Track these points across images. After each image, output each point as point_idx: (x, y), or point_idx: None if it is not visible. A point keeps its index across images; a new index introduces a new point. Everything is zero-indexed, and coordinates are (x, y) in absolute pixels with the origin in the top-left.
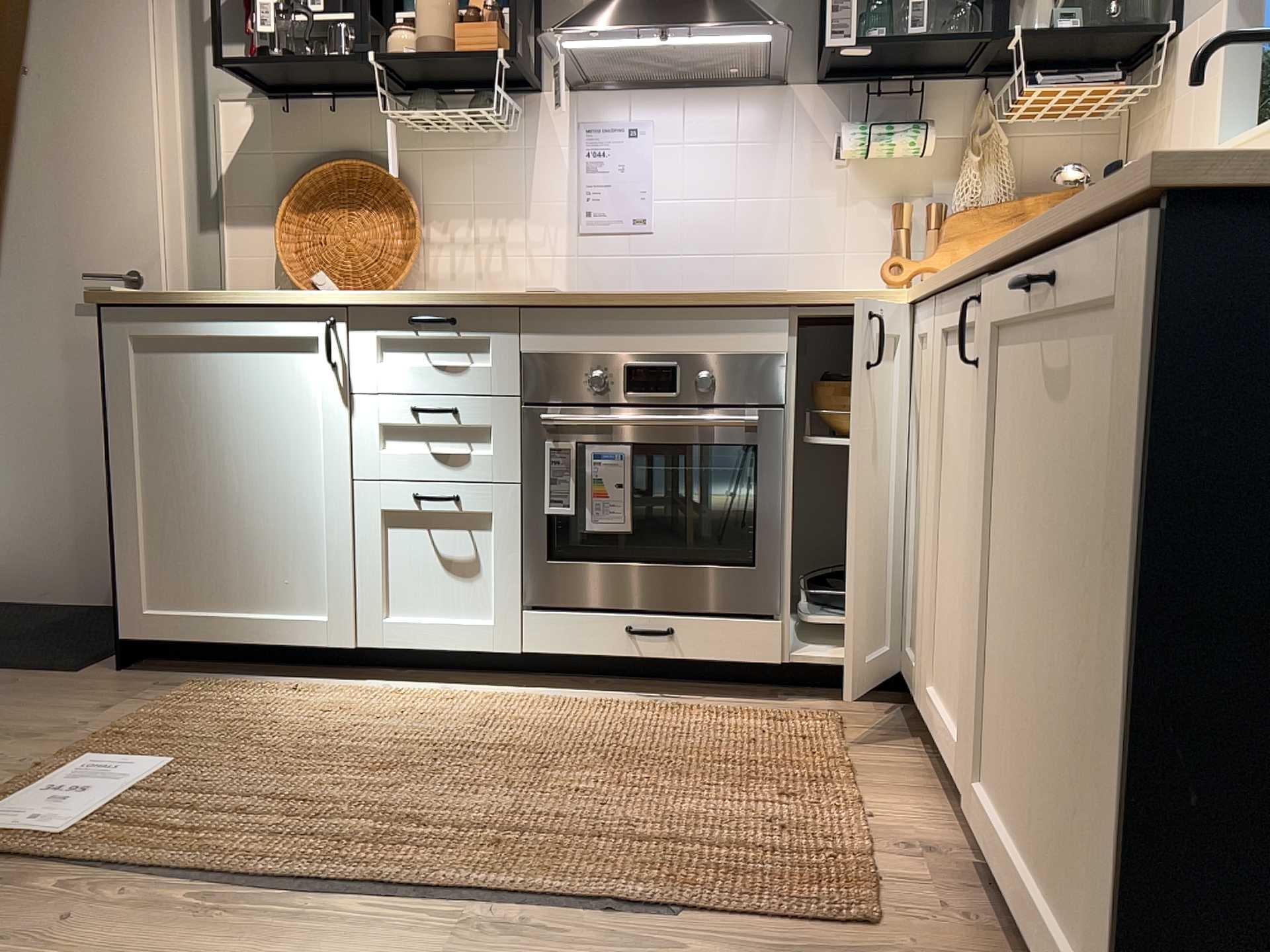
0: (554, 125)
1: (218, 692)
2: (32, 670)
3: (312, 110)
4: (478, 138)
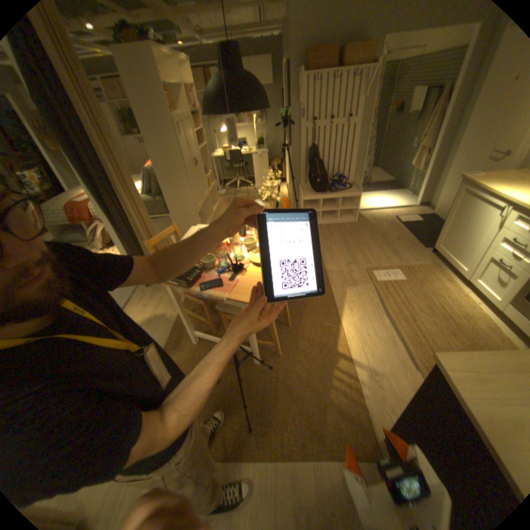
0: None
1: (436, 269)
2: (420, 243)
3: None
4: None
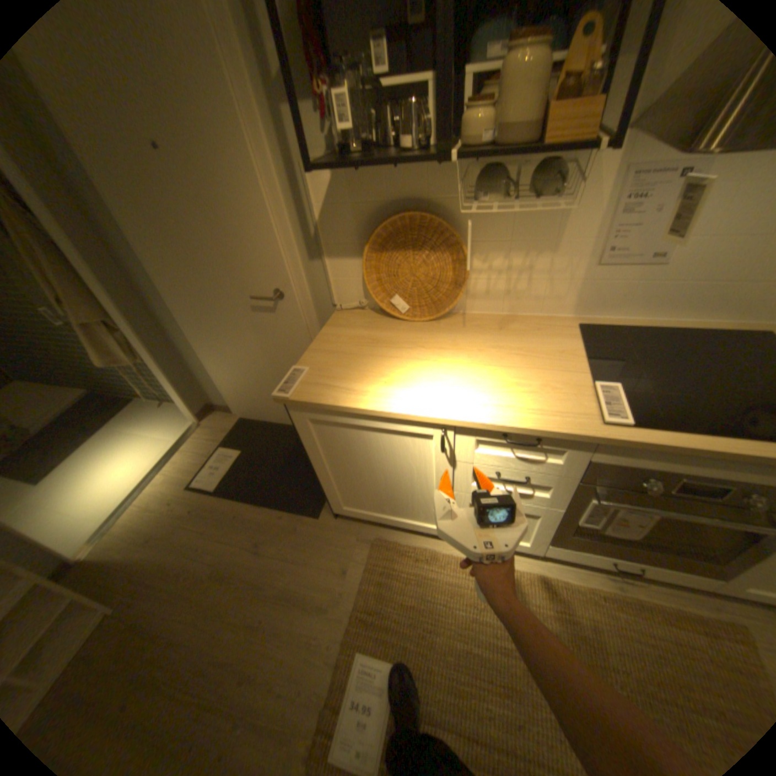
0: (605, 166)
1: (389, 557)
2: (297, 514)
3: (377, 162)
4: (527, 186)
